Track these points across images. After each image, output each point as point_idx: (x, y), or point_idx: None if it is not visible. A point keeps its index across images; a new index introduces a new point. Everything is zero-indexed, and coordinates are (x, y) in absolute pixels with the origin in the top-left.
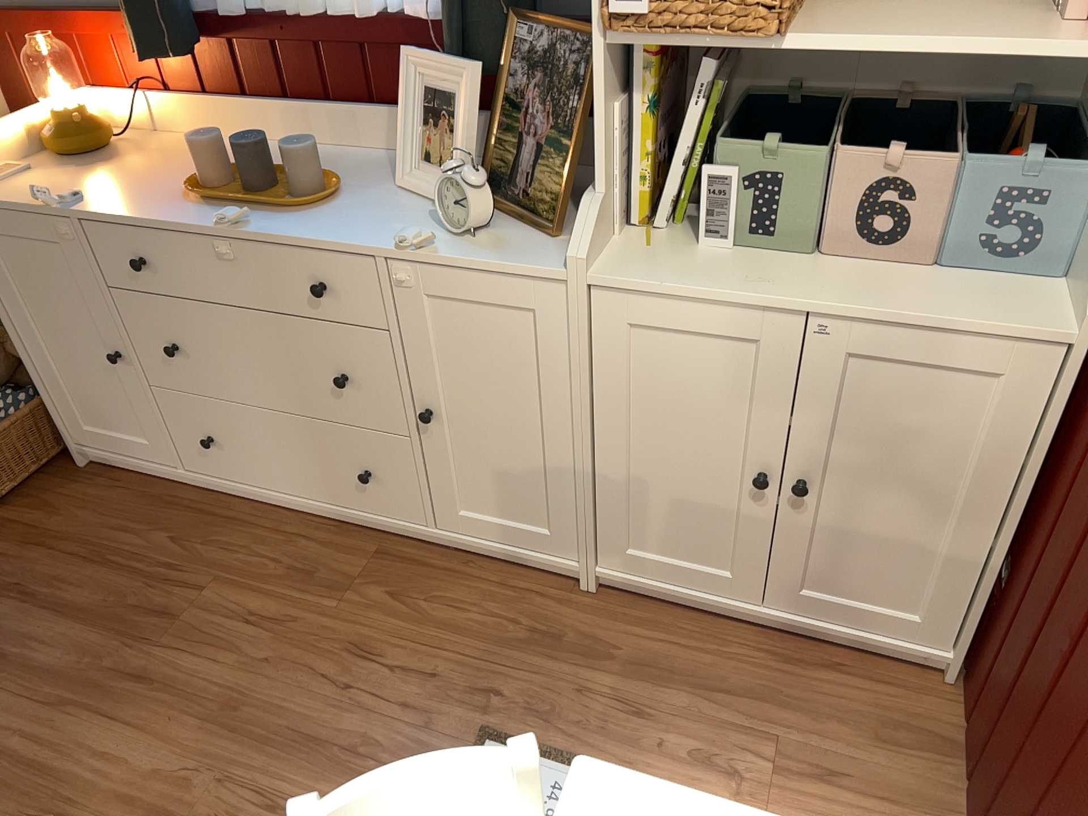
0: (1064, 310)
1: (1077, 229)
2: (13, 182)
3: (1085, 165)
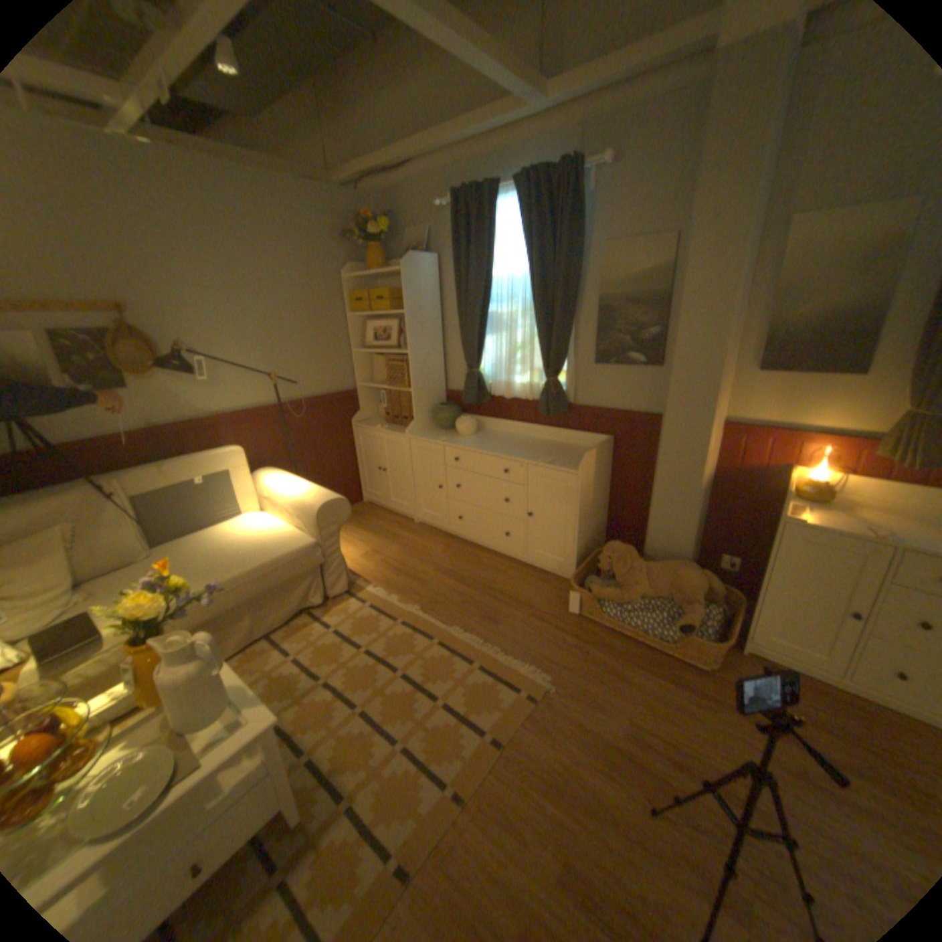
0: None
1: None
2: (803, 511)
3: None
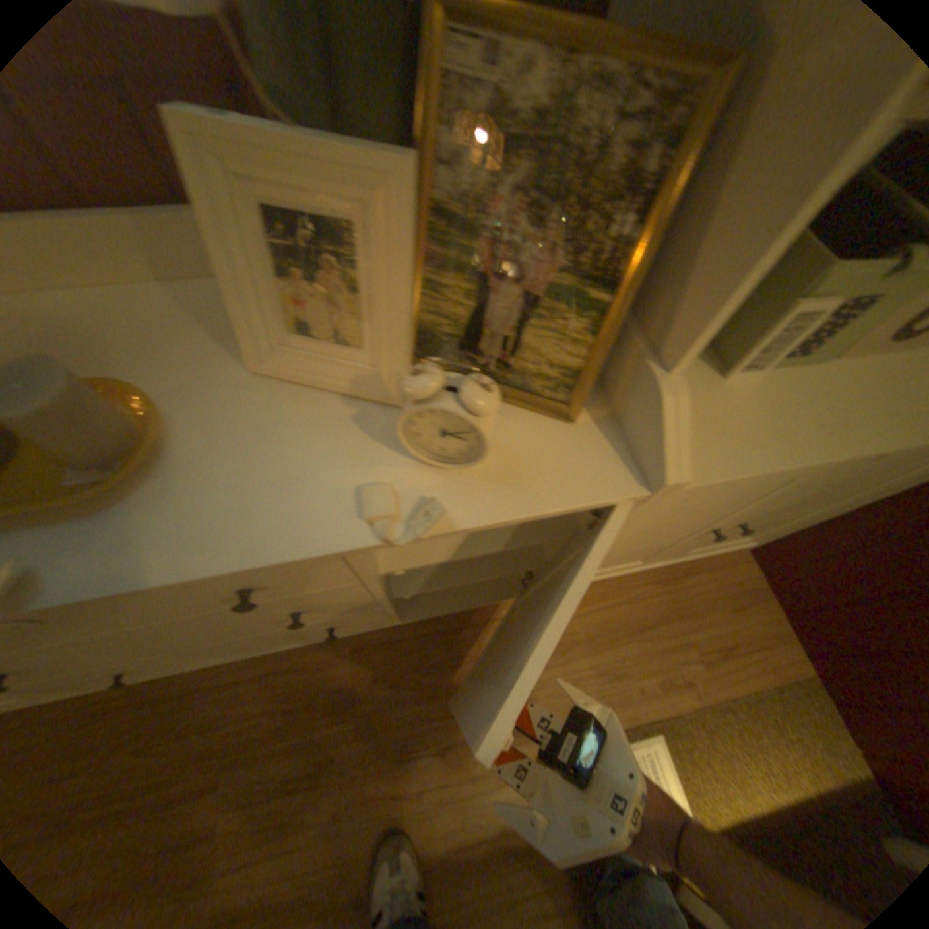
0: None
1: None
2: None
3: None
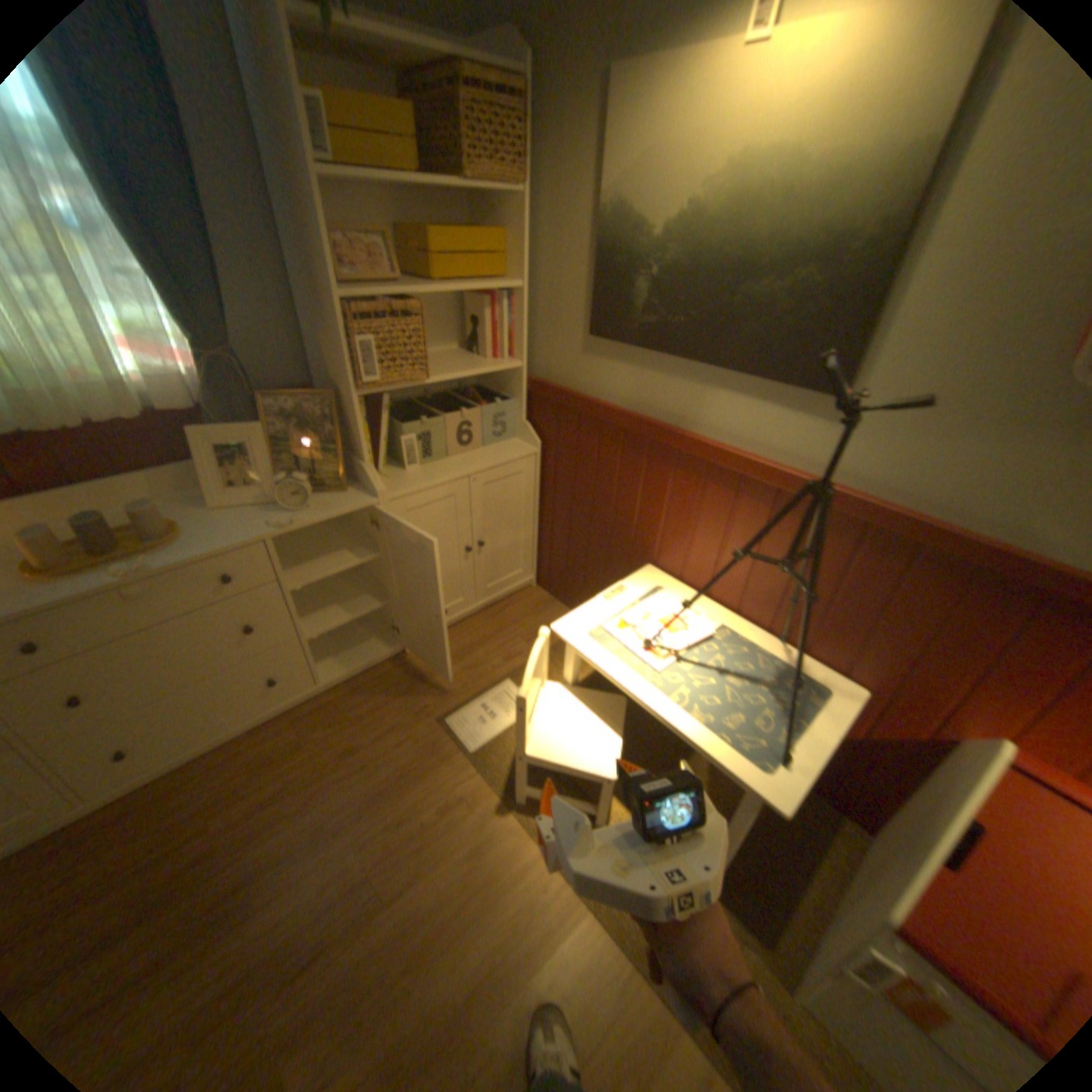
0: (527, 444)
1: (516, 419)
2: None
3: (508, 400)
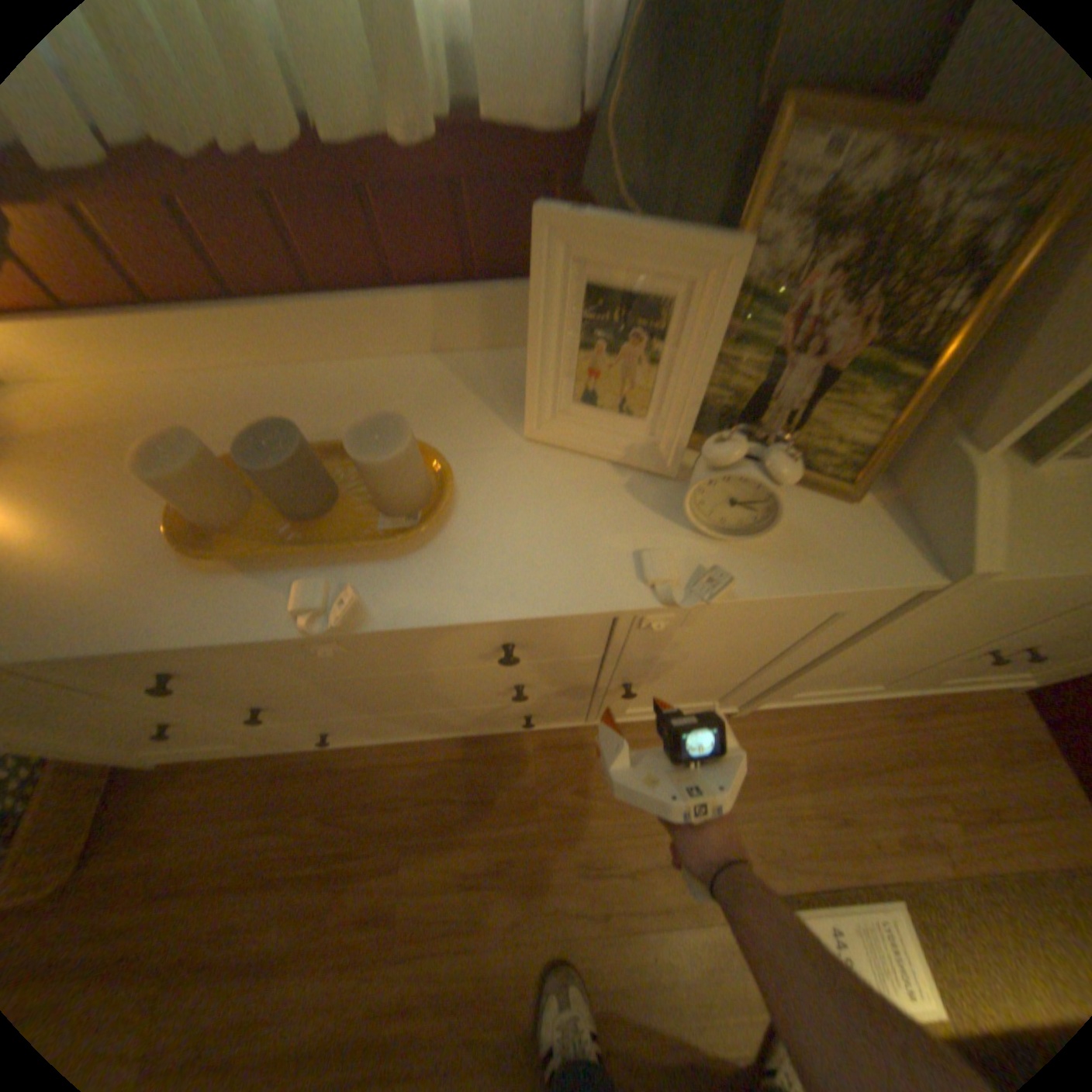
0: None
1: None
2: None
3: None
